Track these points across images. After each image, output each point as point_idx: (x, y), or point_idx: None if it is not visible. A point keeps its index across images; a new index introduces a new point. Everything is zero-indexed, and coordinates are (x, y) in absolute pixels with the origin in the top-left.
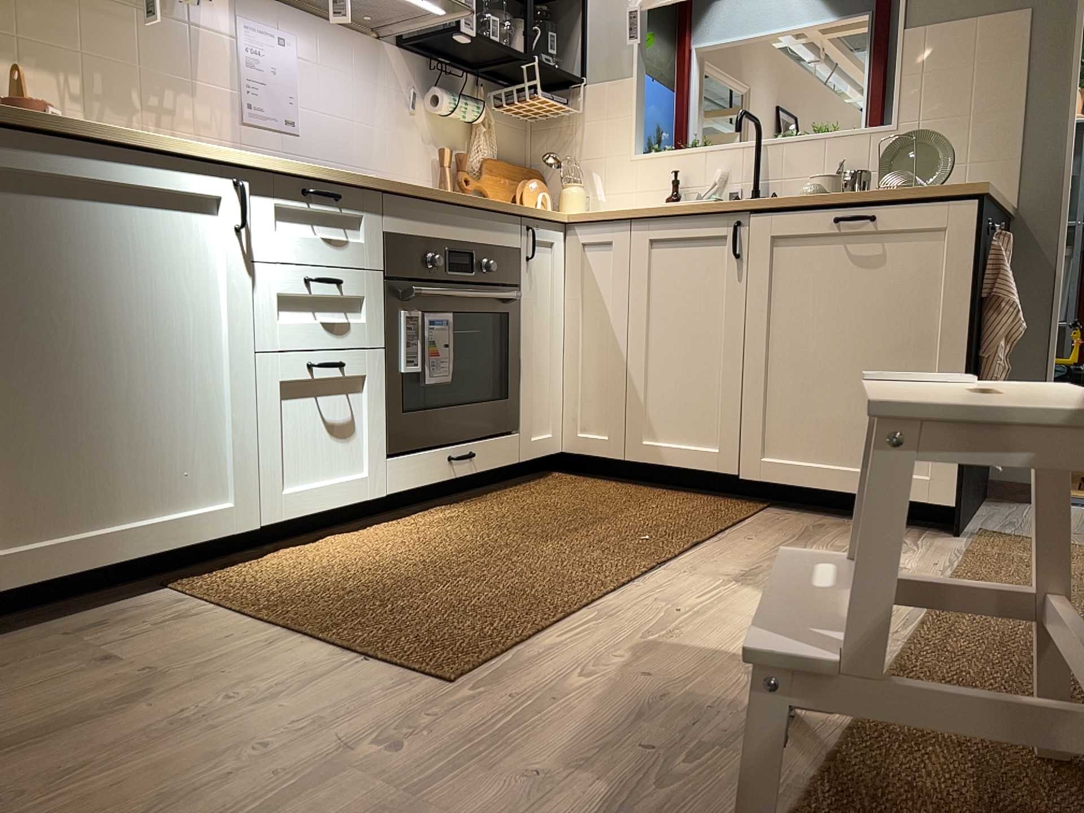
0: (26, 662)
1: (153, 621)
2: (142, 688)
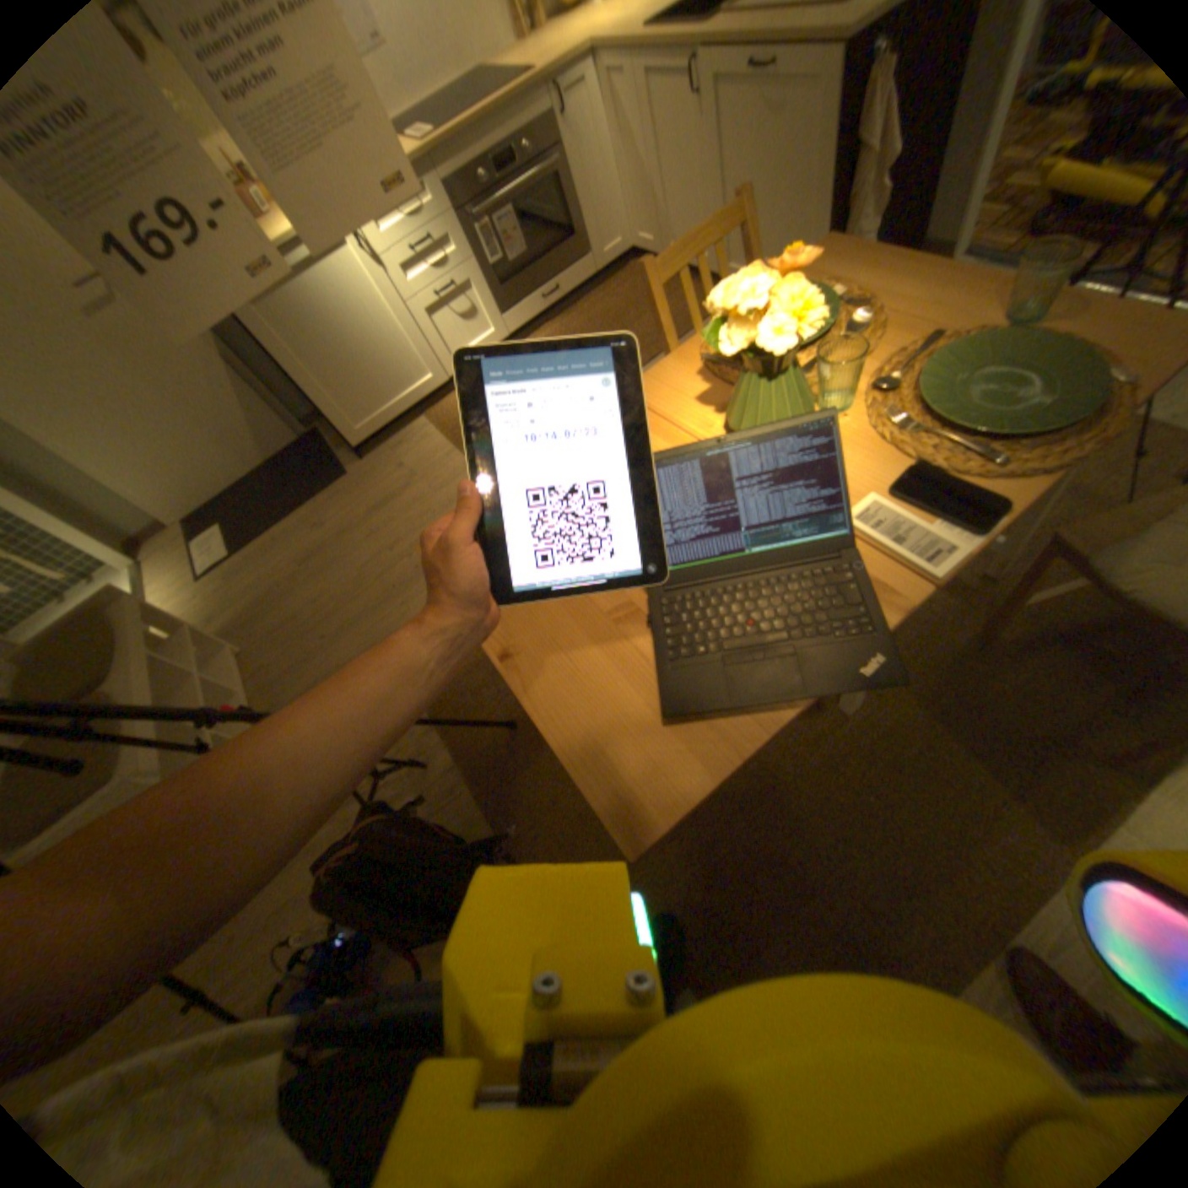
0: (380, 459)
1: (414, 436)
2: (408, 474)
